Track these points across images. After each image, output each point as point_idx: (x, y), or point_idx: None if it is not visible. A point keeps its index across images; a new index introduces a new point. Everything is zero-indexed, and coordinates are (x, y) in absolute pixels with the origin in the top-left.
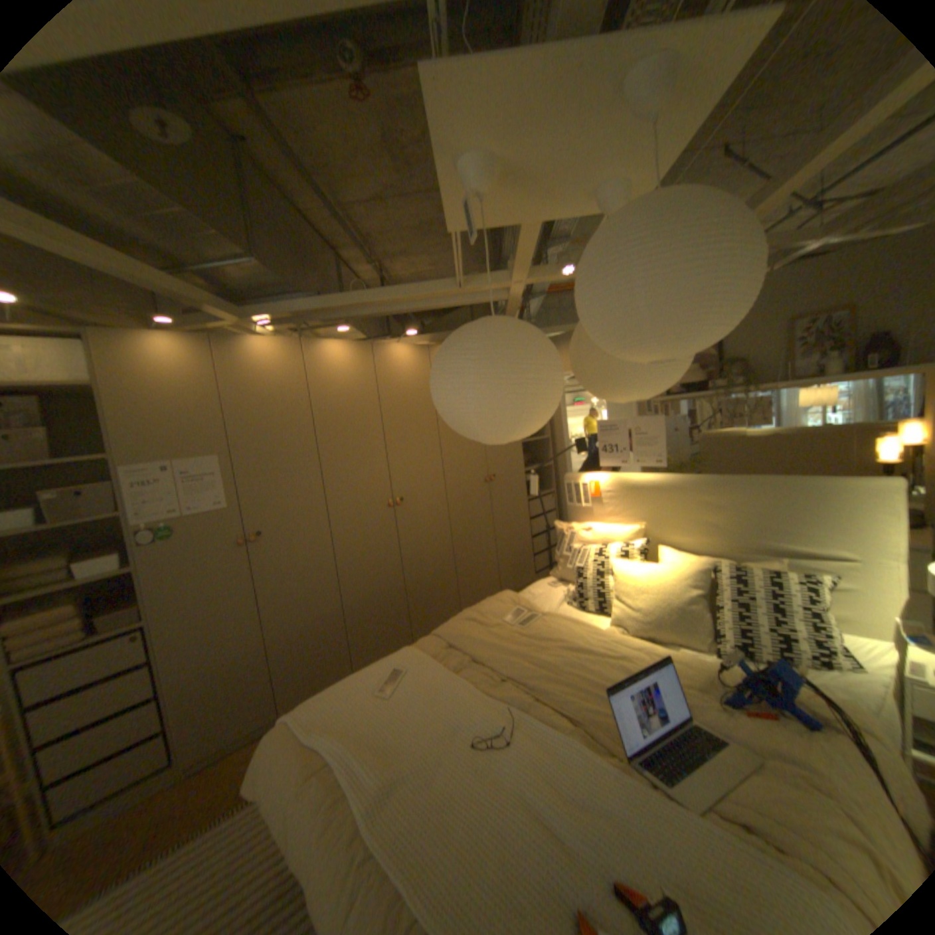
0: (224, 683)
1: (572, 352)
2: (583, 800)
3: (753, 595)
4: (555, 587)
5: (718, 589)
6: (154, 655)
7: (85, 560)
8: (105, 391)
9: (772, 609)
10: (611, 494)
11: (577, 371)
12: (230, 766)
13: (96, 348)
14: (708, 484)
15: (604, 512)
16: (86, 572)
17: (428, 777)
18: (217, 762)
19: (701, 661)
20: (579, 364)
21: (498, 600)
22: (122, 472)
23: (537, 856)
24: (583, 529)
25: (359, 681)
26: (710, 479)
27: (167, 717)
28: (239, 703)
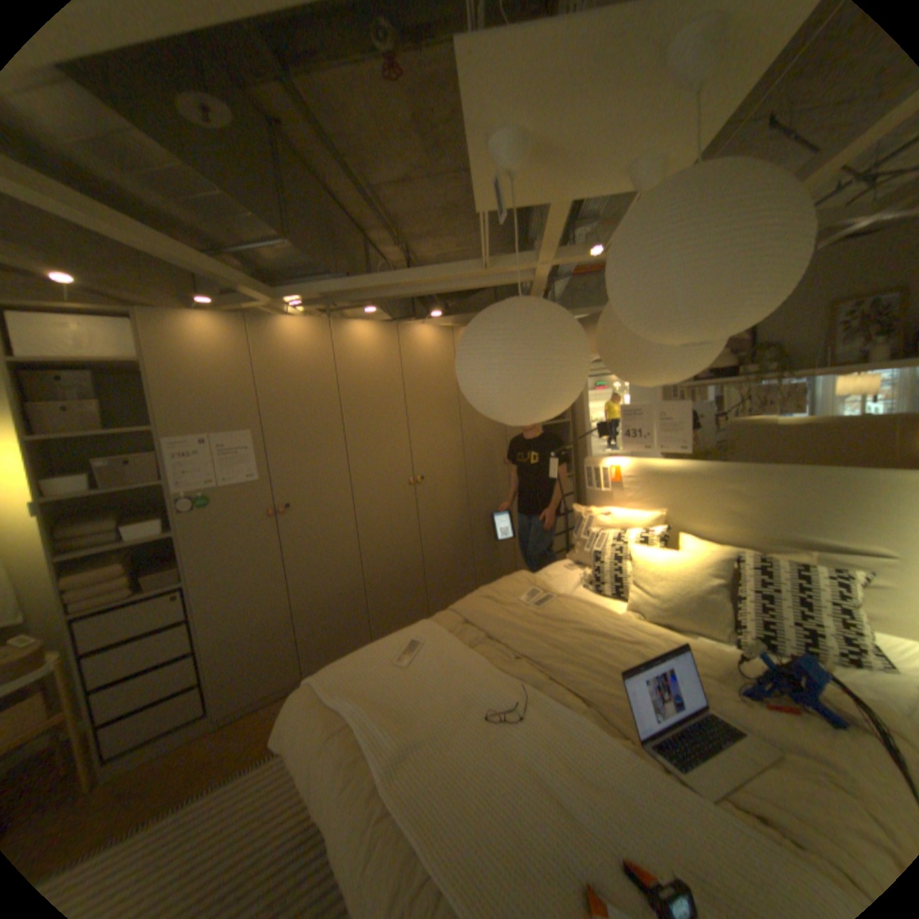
0: (253, 644)
1: (599, 334)
2: (595, 779)
3: (778, 588)
4: (571, 570)
5: (741, 580)
6: (191, 614)
7: (131, 524)
8: (150, 367)
9: (799, 603)
10: (632, 480)
11: (603, 353)
12: (258, 720)
13: (142, 327)
14: (735, 472)
15: (624, 497)
16: (132, 535)
17: (443, 745)
18: (246, 716)
19: (720, 650)
20: (606, 346)
21: (514, 580)
22: (165, 444)
23: (547, 828)
24: (602, 513)
25: (378, 650)
26: (737, 467)
27: (202, 672)
28: (266, 663)
